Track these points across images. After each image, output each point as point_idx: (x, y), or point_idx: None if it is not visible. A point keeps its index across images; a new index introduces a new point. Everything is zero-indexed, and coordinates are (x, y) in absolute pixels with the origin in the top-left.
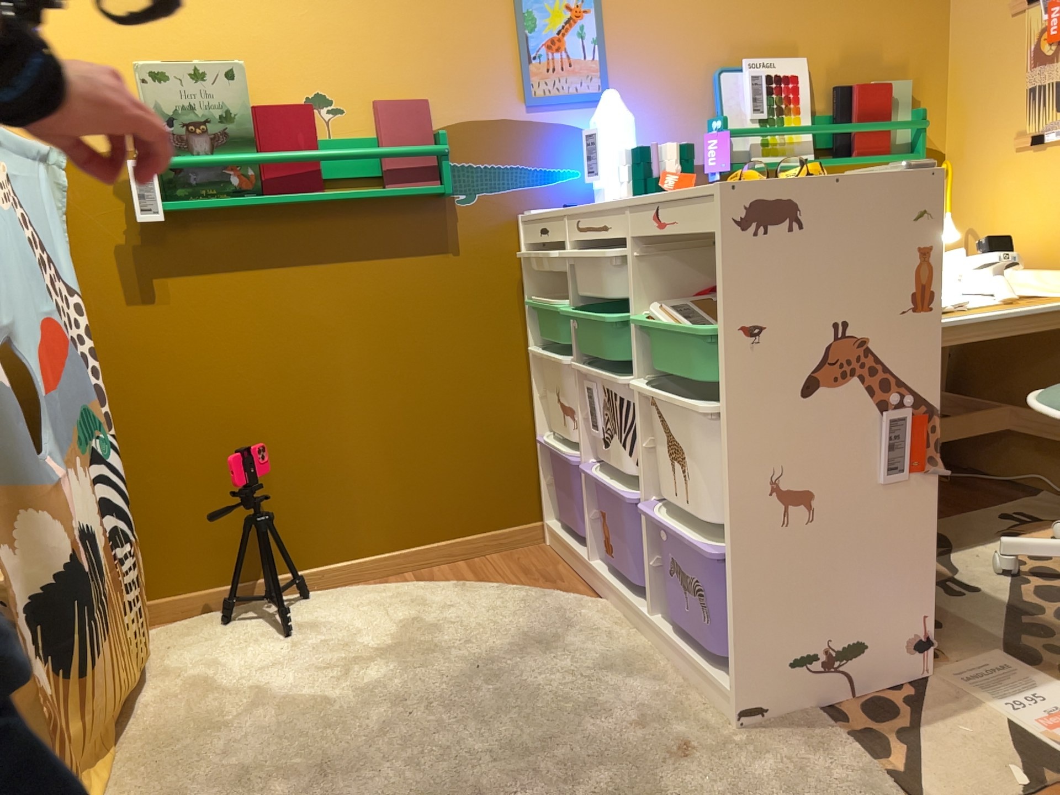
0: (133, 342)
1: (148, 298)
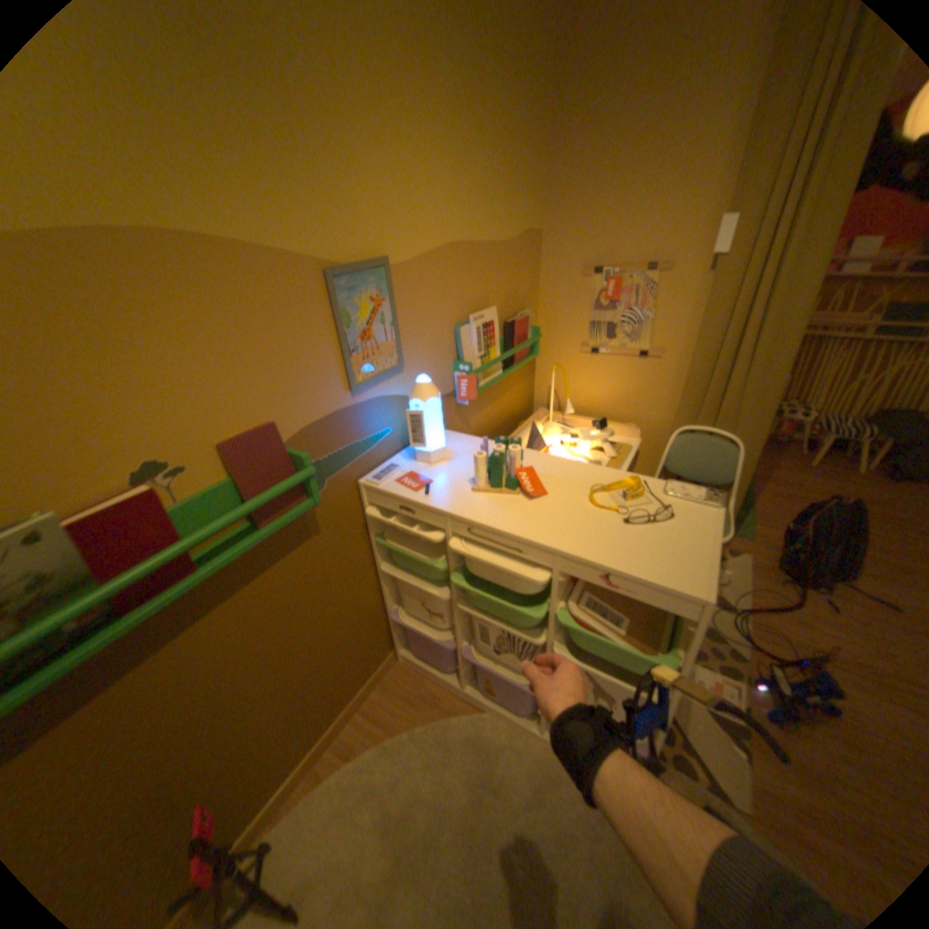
0: None
1: None
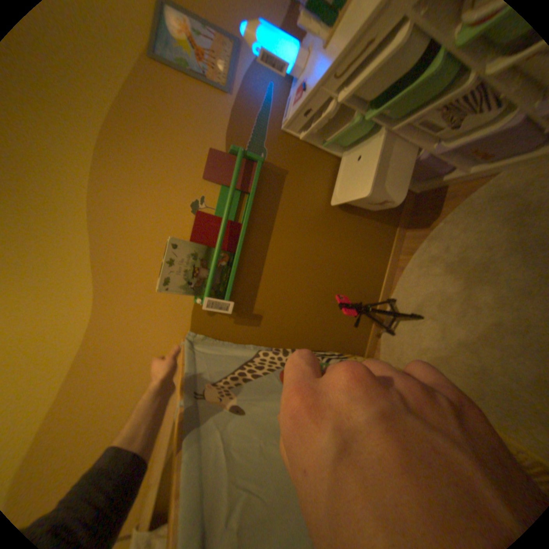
0: (275, 330)
1: (260, 318)
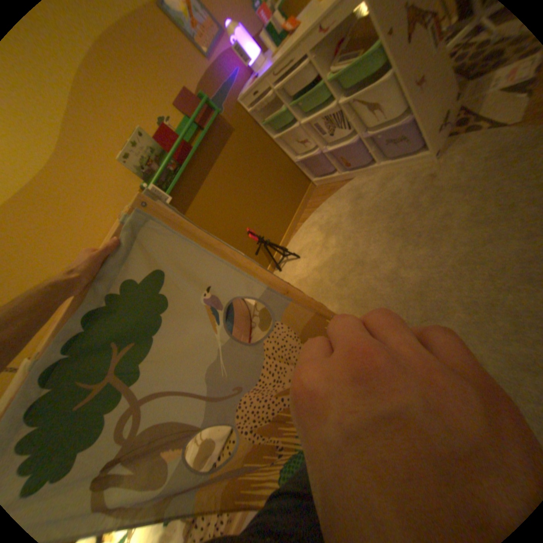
0: None
1: None
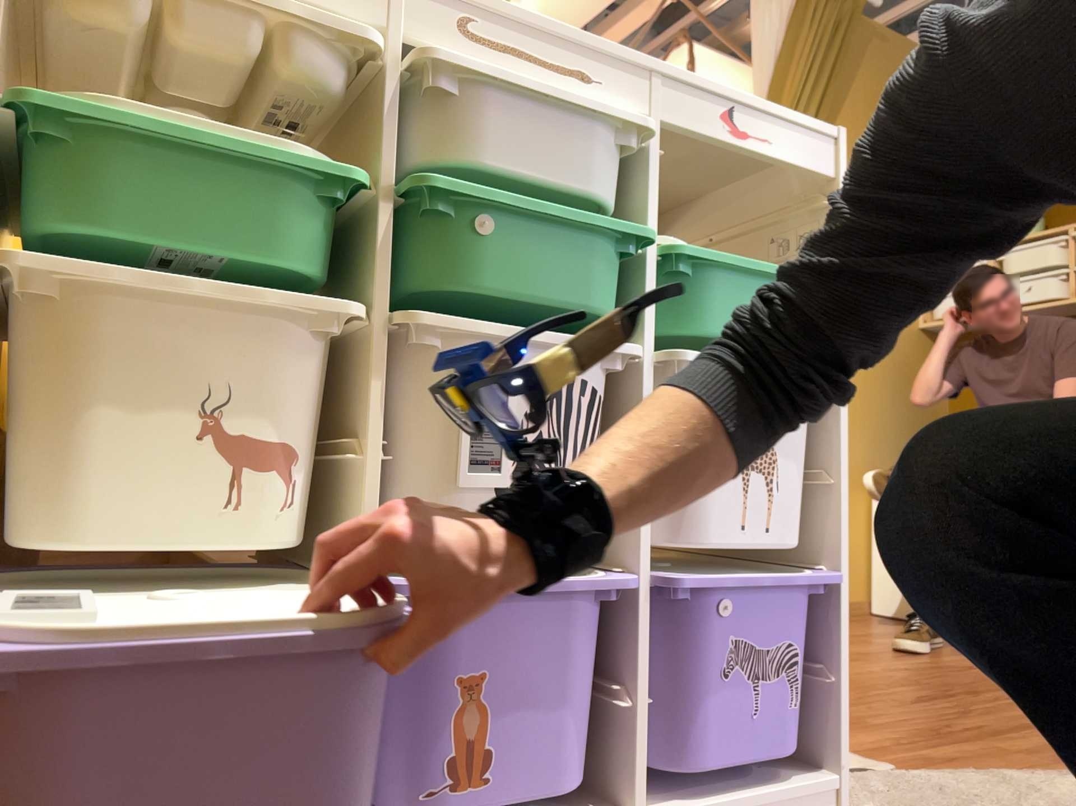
0: None
1: None
